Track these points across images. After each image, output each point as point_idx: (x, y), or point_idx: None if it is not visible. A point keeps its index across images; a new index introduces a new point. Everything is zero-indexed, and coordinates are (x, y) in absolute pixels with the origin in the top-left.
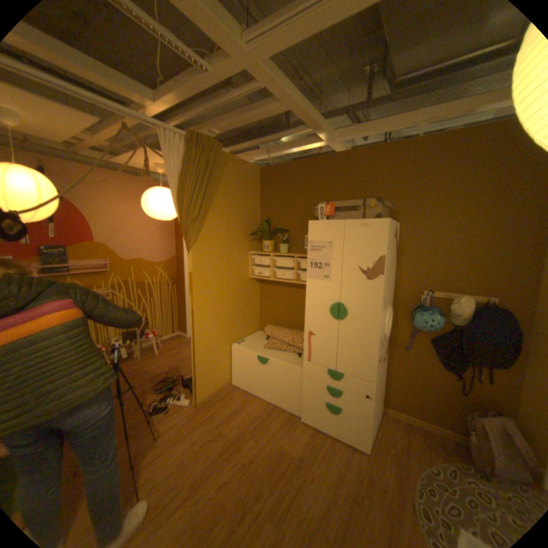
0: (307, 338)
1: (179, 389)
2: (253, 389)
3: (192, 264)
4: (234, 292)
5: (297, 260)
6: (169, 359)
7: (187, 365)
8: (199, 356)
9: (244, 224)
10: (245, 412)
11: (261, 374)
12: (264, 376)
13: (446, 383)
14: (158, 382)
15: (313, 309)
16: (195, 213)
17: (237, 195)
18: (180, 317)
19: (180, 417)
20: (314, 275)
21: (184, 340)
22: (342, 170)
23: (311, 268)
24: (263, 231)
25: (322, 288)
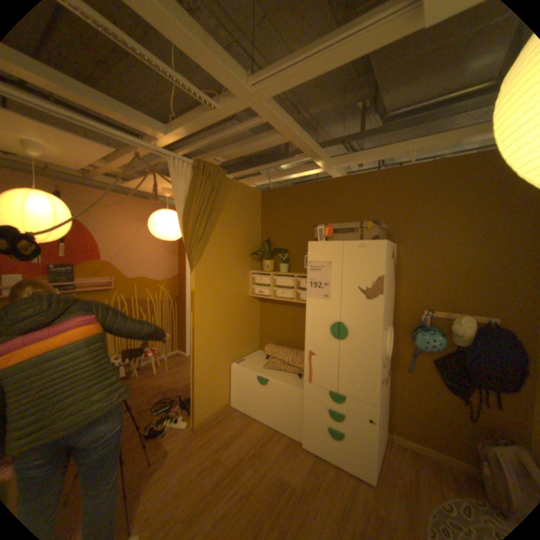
0: (308, 358)
1: (176, 410)
2: (252, 411)
3: (194, 283)
4: (235, 310)
5: (297, 279)
6: (168, 378)
7: (185, 385)
8: (198, 375)
9: (245, 244)
10: (244, 437)
11: (261, 396)
12: (264, 397)
13: (453, 407)
14: (155, 403)
15: (314, 329)
16: (199, 234)
17: (240, 217)
18: (180, 335)
19: (176, 441)
20: (314, 294)
21: (183, 359)
22: (339, 194)
23: (311, 287)
24: (264, 251)
25: (322, 307)
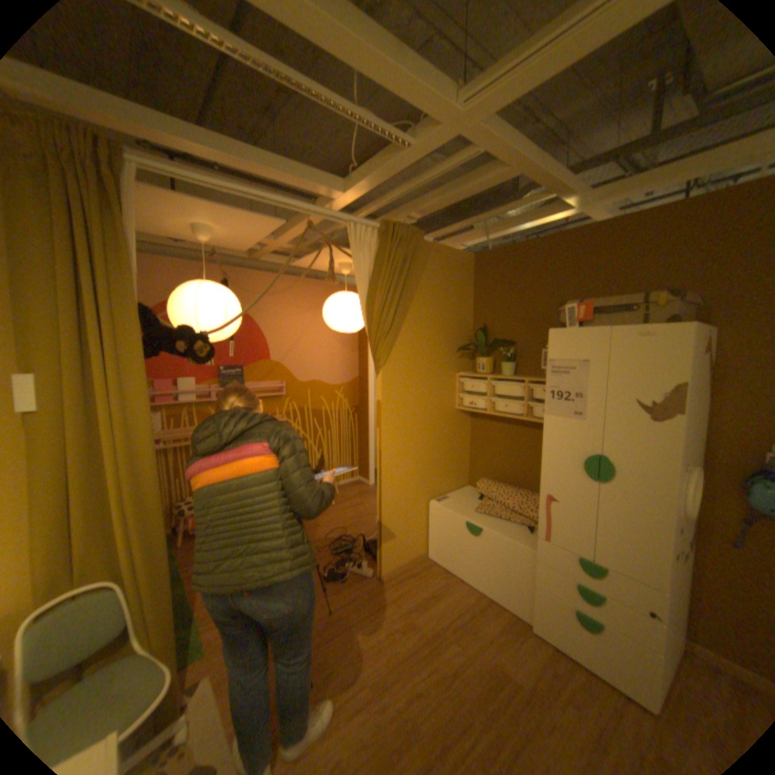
0: (545, 505)
1: (359, 552)
2: (459, 569)
3: (381, 390)
4: (434, 428)
5: (530, 385)
6: (348, 510)
7: (369, 522)
8: (387, 512)
9: (450, 334)
10: (447, 601)
11: (471, 550)
12: (475, 552)
13: None
14: (334, 539)
15: (555, 462)
16: (387, 323)
17: (442, 295)
18: (362, 456)
19: (360, 590)
20: (558, 410)
21: (366, 488)
22: (606, 248)
23: (552, 399)
24: (478, 344)
25: (571, 430)
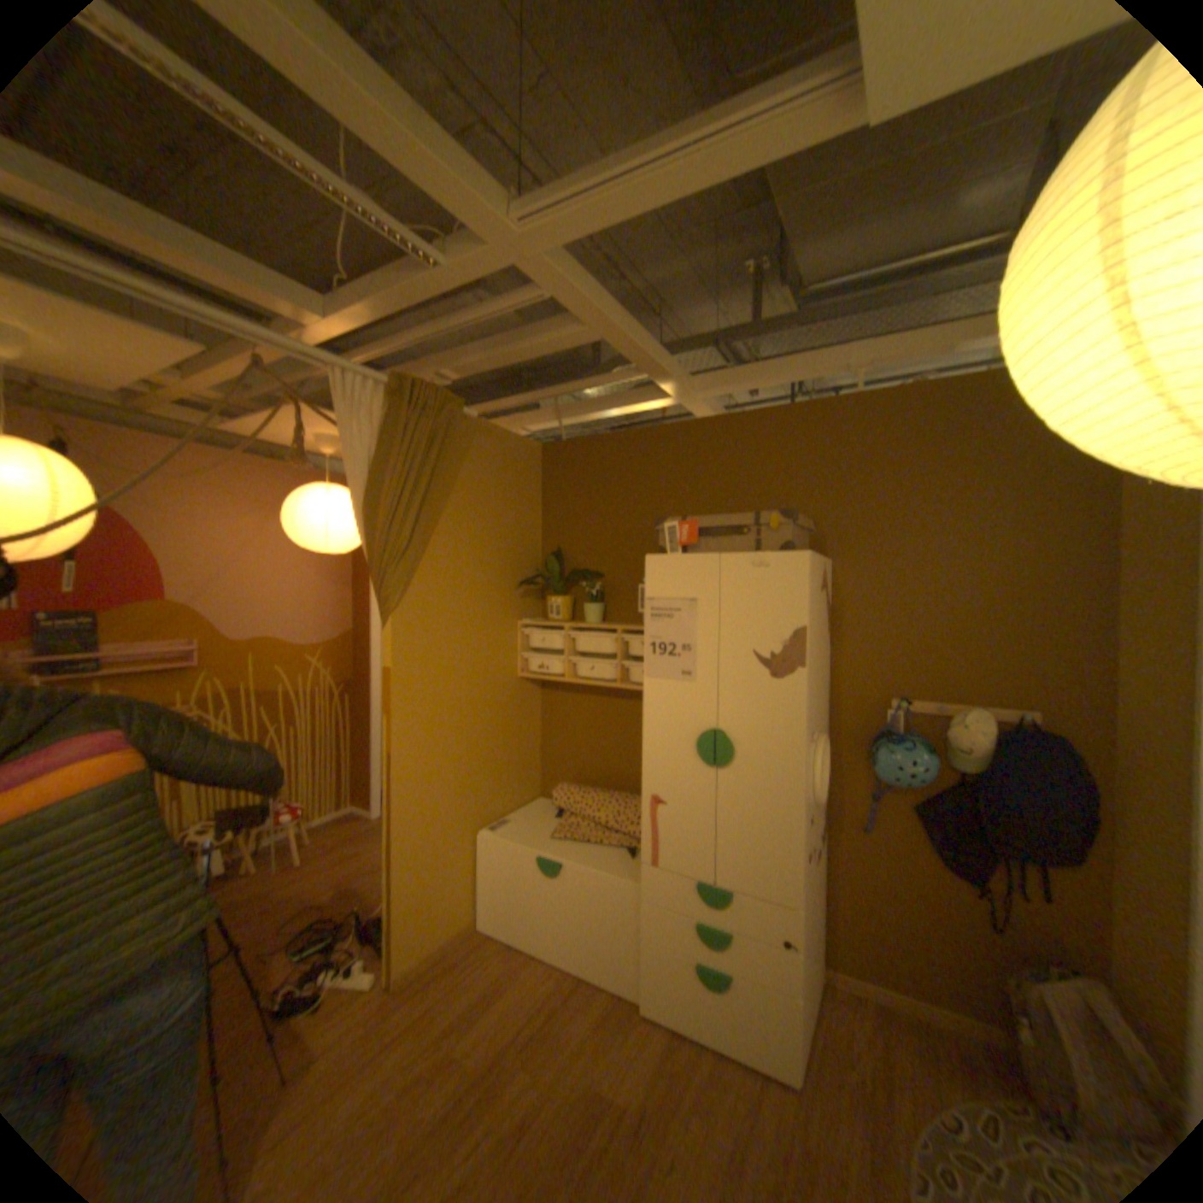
0: (649, 813)
1: (349, 948)
2: (527, 939)
3: (391, 650)
4: (484, 710)
5: (624, 637)
6: (328, 873)
7: (370, 888)
8: (402, 863)
9: (508, 561)
10: (508, 1000)
11: (546, 903)
12: (553, 906)
13: (956, 905)
14: (298, 932)
15: (661, 746)
16: (403, 539)
17: (494, 501)
18: (358, 771)
19: (349, 1020)
20: (661, 670)
21: (364, 826)
22: (711, 454)
23: (653, 656)
24: (550, 577)
25: (679, 698)
